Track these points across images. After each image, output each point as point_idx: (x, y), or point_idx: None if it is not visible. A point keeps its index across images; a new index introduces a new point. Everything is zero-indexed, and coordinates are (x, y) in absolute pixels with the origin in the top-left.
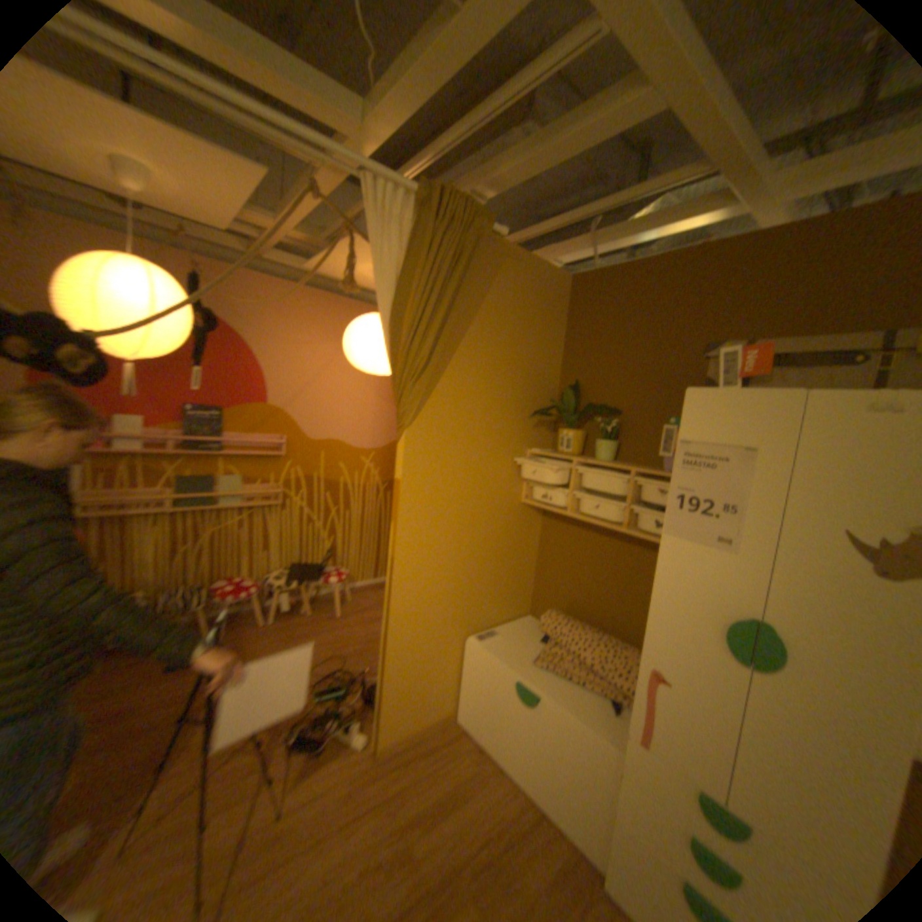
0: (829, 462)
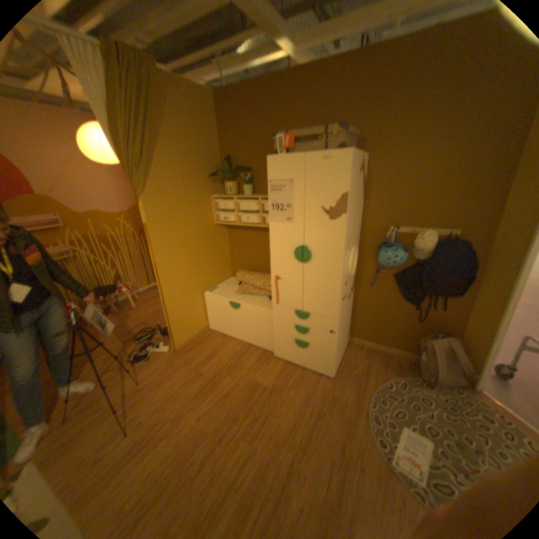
0: (314, 181)
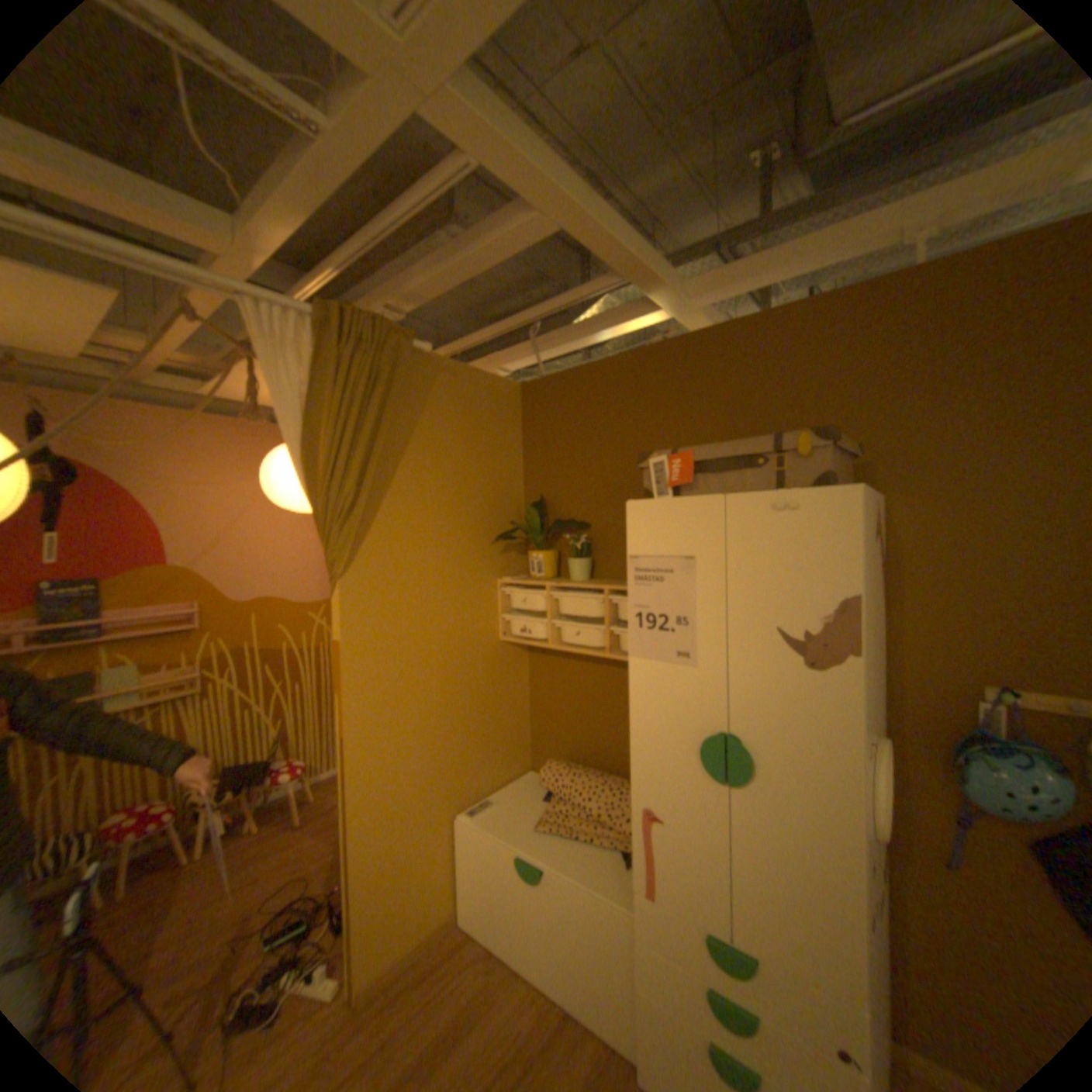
0: (752, 563)
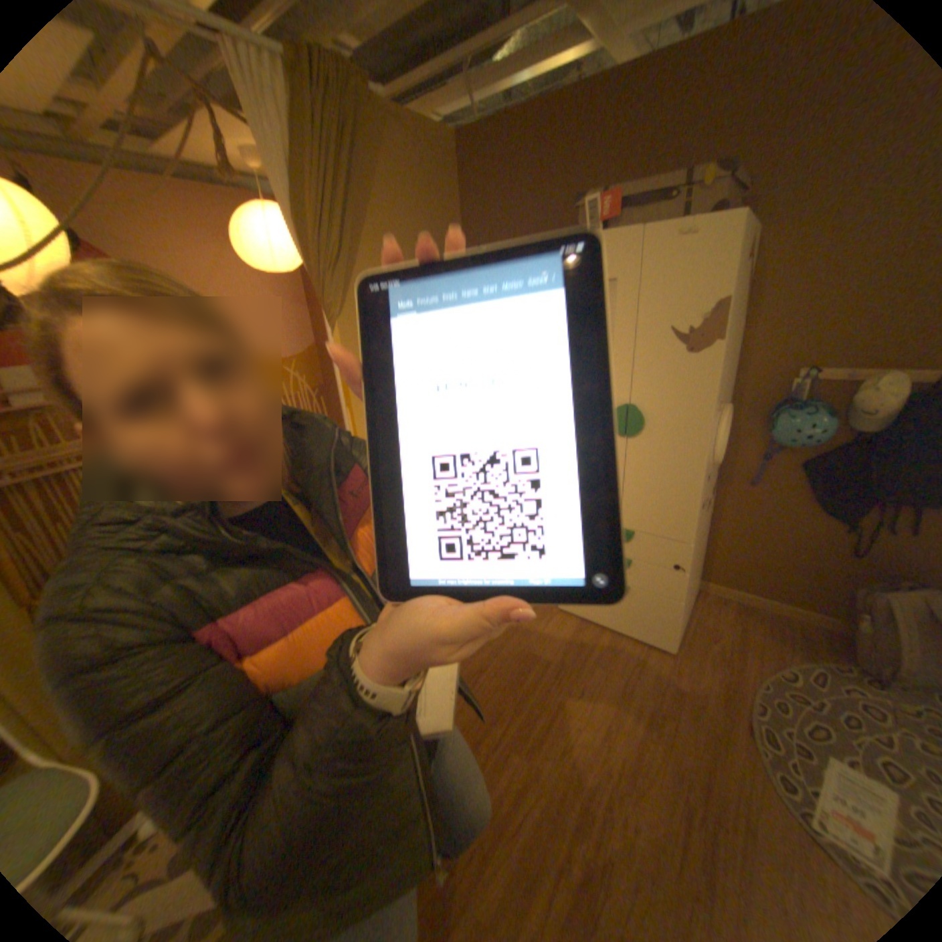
0: (657, 280)
